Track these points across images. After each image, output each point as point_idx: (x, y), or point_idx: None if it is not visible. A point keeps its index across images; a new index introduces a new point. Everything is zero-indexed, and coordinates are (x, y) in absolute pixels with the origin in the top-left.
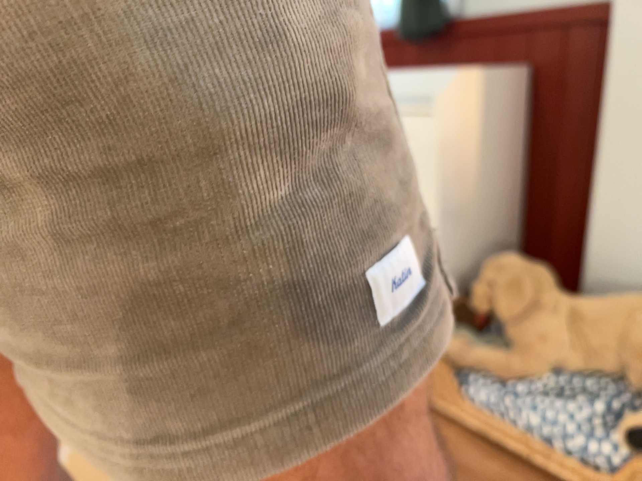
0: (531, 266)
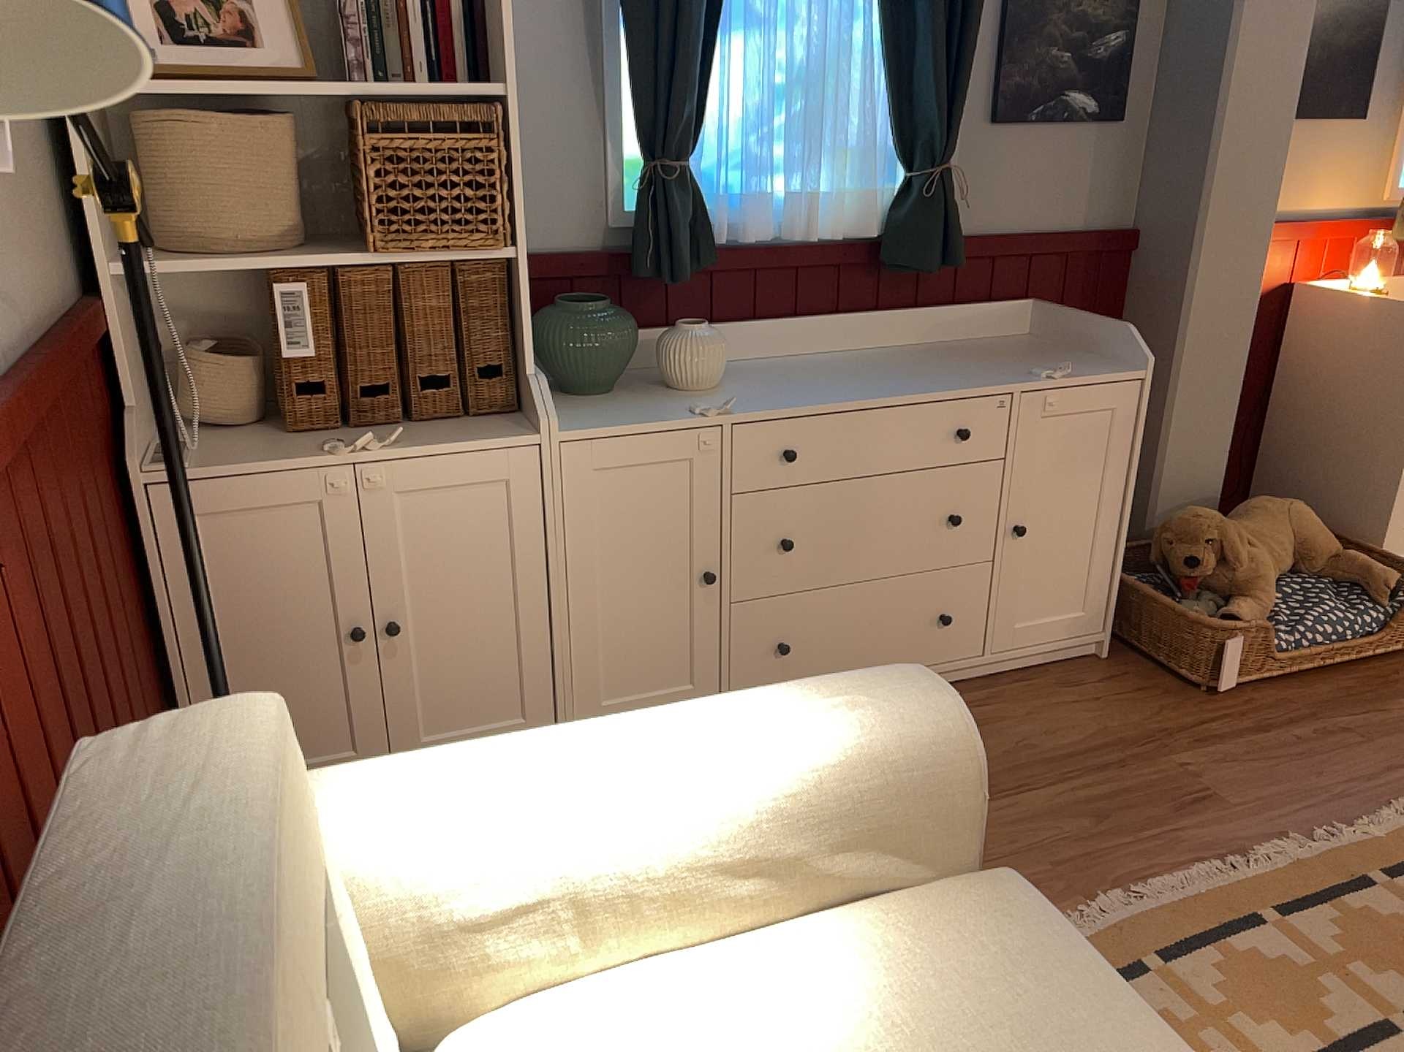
0: (1210, 512)
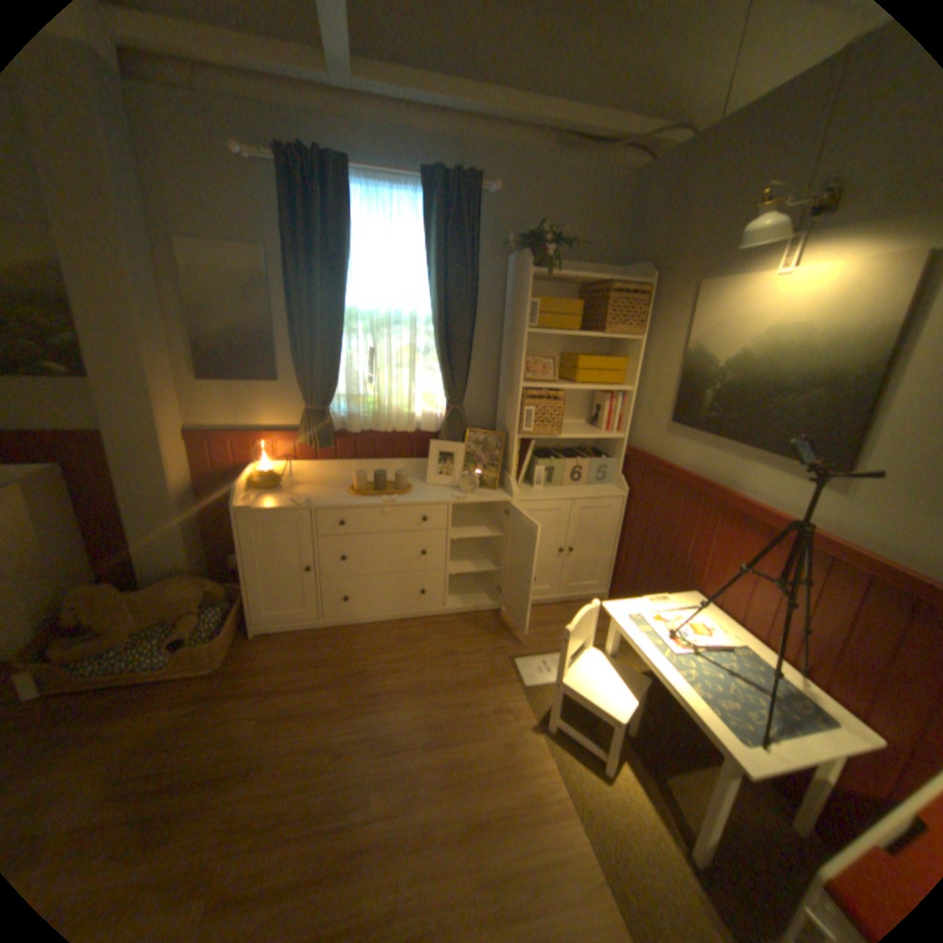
0: (95, 591)
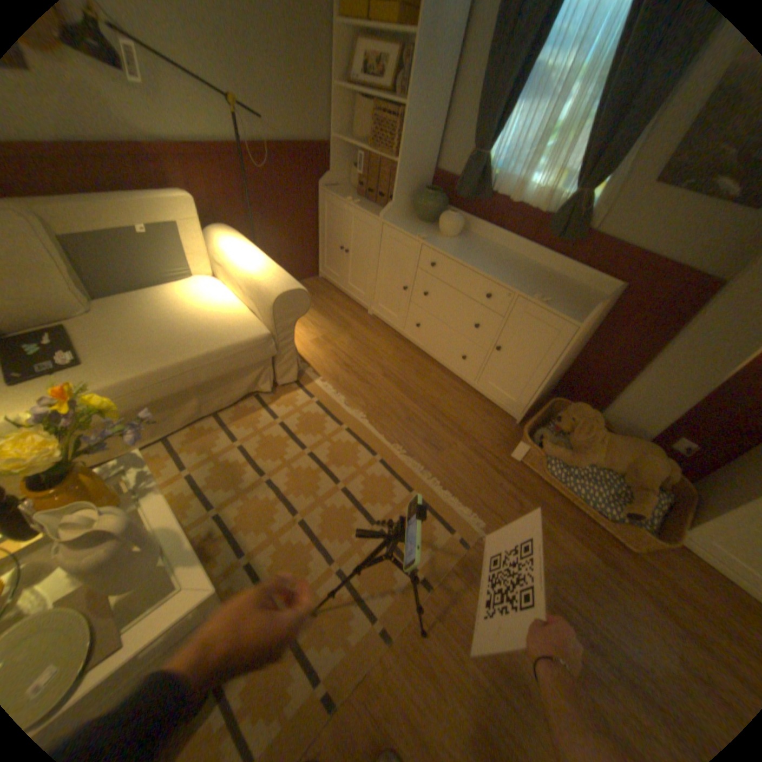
0: (595, 416)
